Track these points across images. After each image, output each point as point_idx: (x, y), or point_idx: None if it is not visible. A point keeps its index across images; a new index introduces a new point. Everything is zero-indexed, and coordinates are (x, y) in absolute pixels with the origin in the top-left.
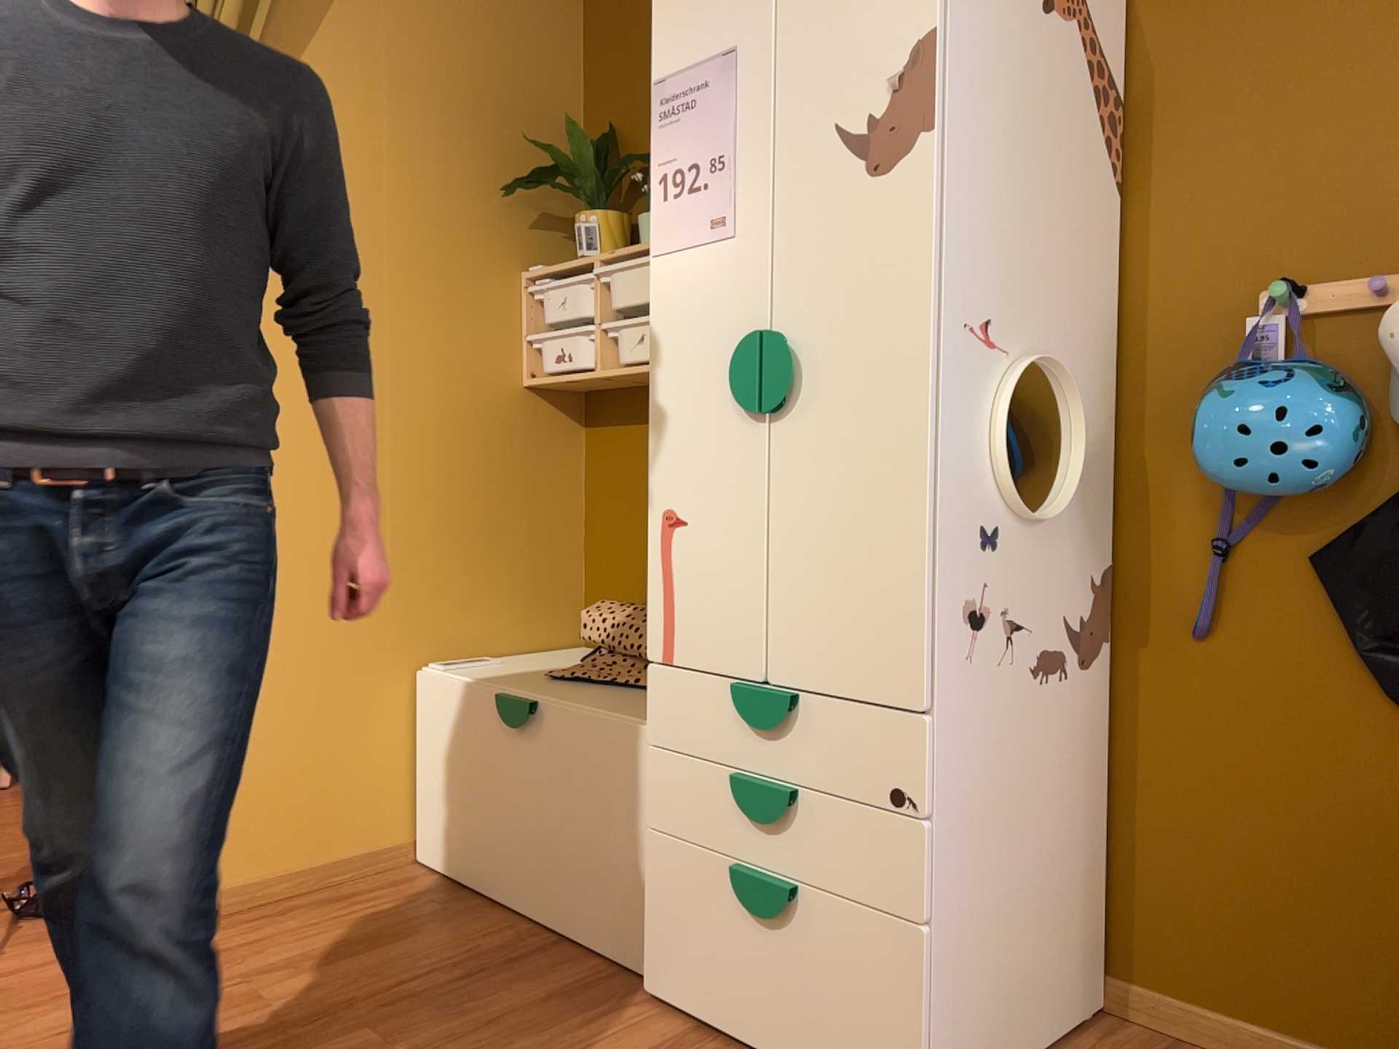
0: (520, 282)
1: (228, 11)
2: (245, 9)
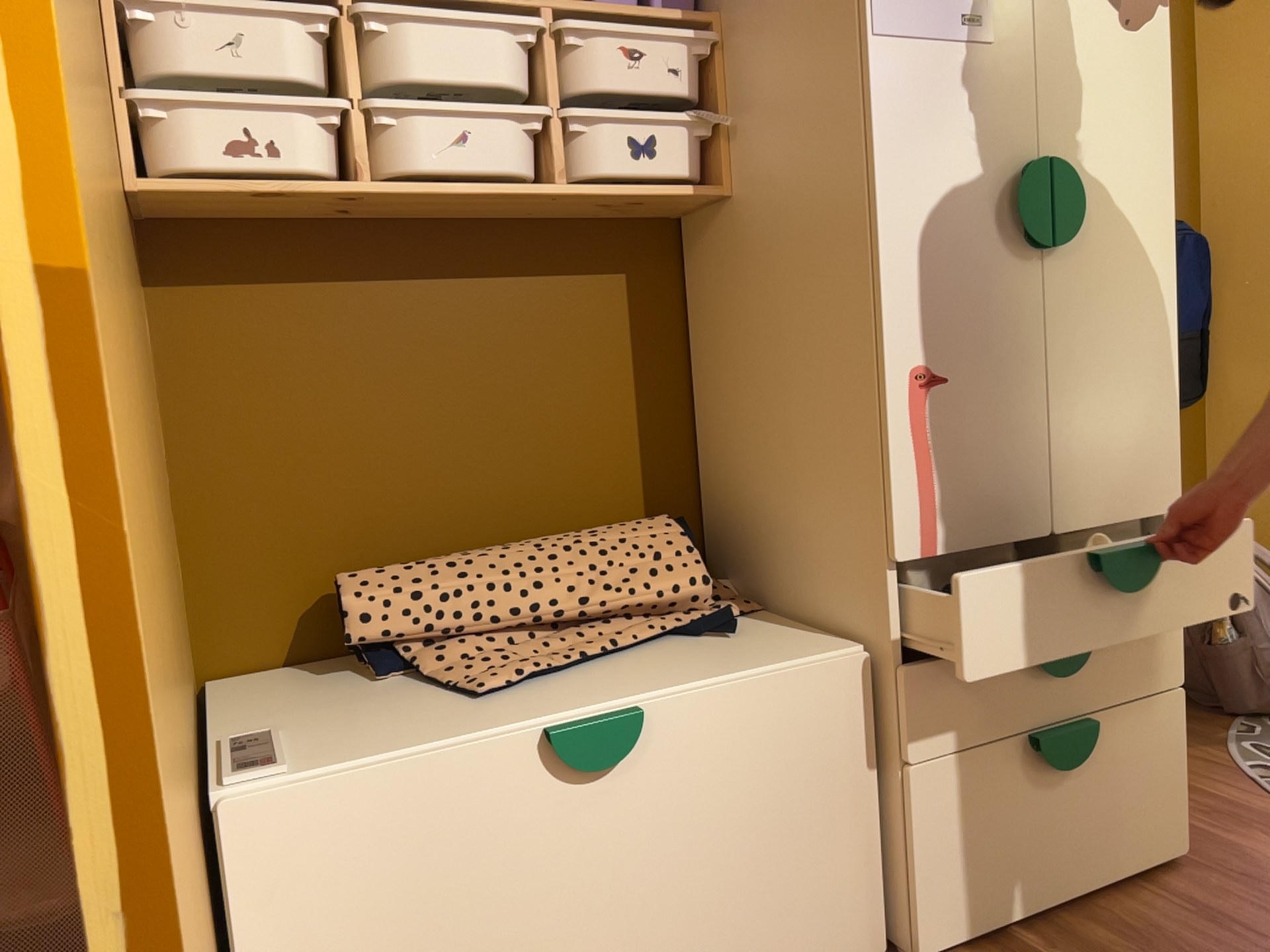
0: None
1: None
2: None
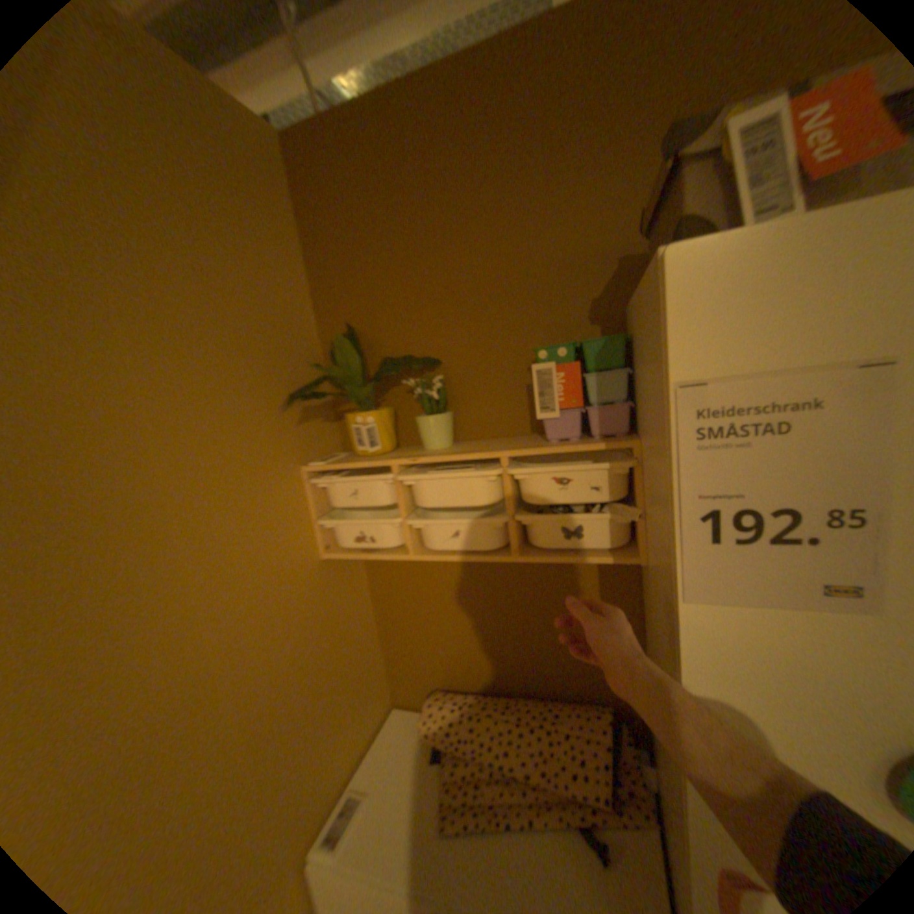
0: (303, 475)
1: None
2: None
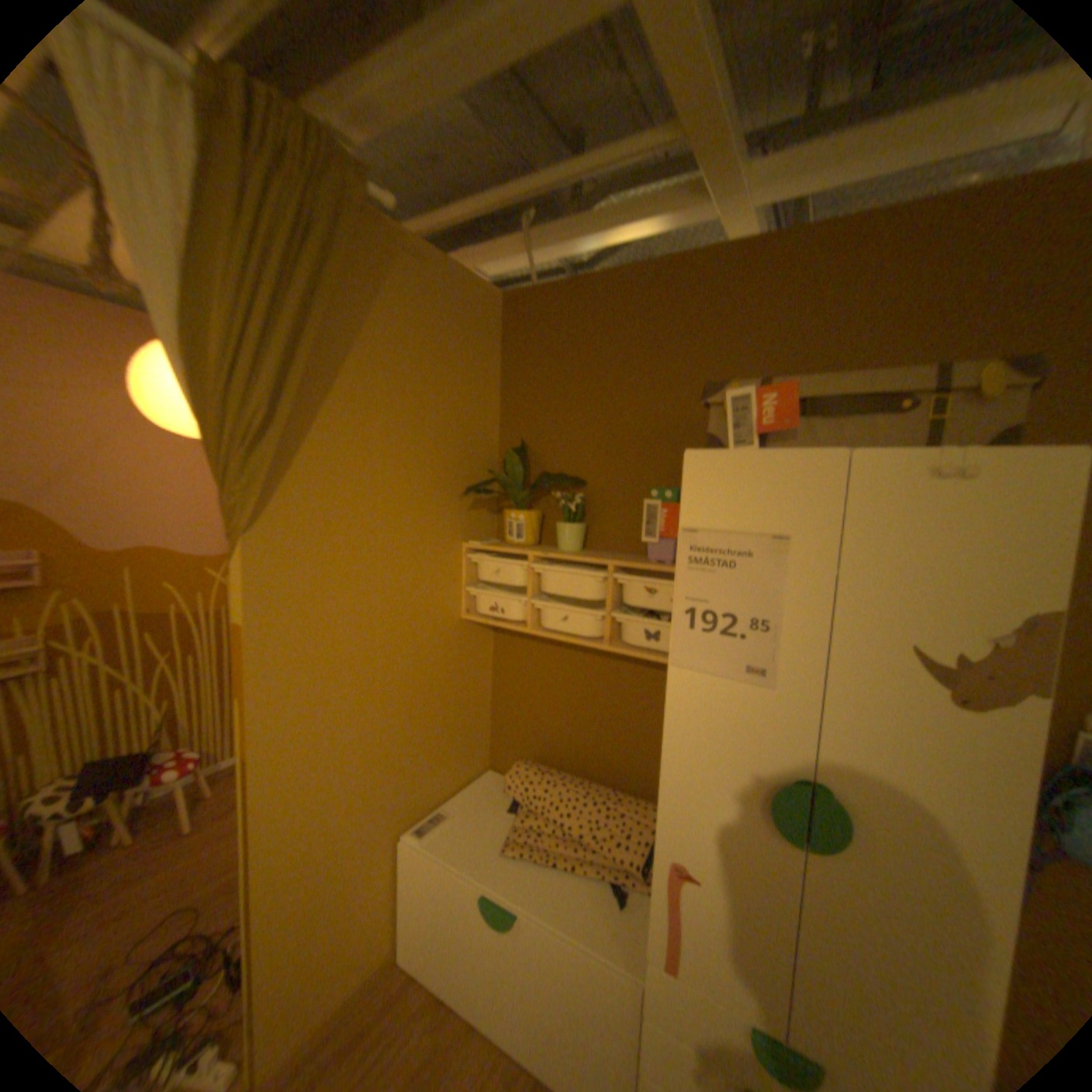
0: (462, 550)
1: (259, 387)
2: (274, 385)
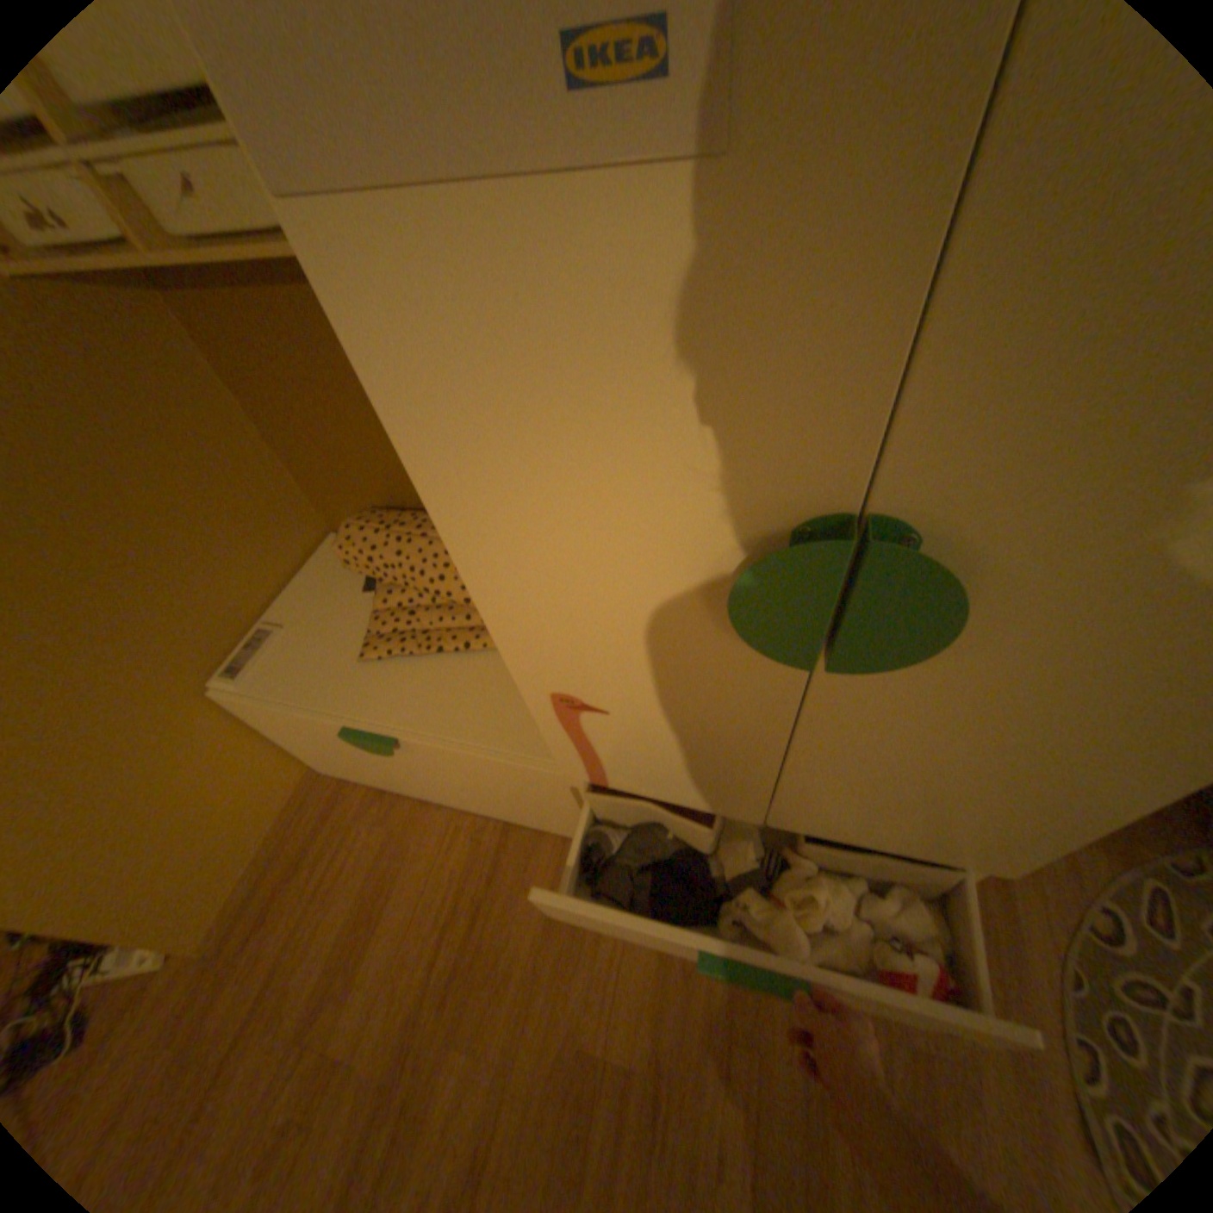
0: None
1: None
2: None
